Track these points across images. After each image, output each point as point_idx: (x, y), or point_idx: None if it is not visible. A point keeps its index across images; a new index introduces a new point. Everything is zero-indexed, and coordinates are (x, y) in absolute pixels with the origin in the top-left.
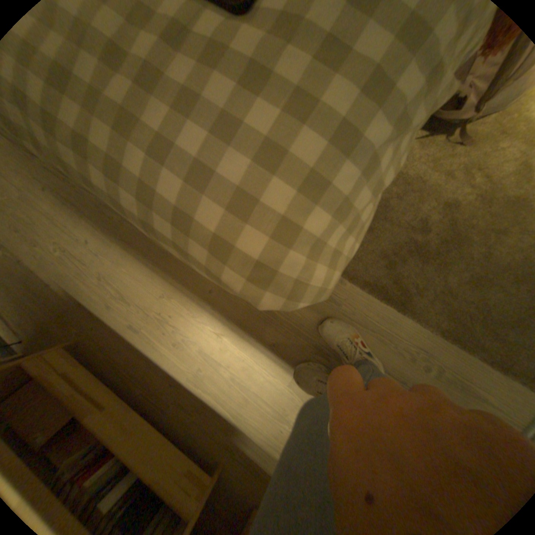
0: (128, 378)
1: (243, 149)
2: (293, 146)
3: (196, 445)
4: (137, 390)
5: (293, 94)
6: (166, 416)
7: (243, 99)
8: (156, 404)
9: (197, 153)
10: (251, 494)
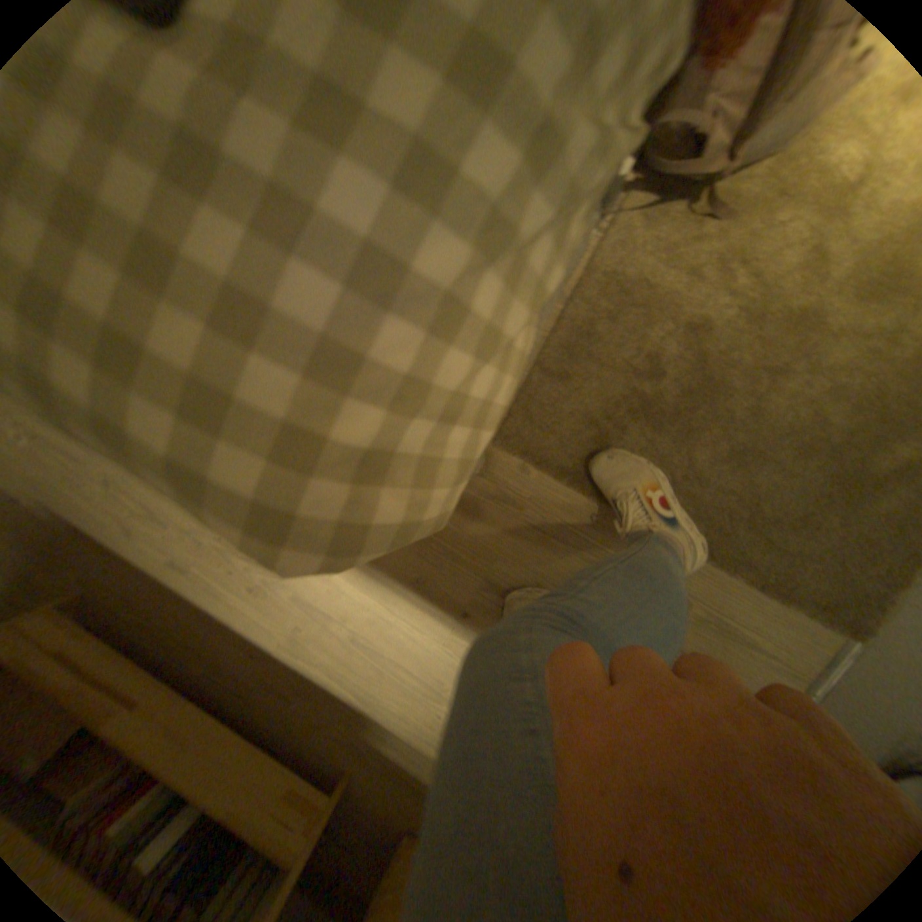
0: (179, 652)
1: (185, 309)
2: (273, 301)
3: (304, 749)
4: (197, 670)
5: (261, 200)
6: (250, 709)
7: (172, 211)
8: (231, 690)
9: (105, 318)
10: (399, 816)
